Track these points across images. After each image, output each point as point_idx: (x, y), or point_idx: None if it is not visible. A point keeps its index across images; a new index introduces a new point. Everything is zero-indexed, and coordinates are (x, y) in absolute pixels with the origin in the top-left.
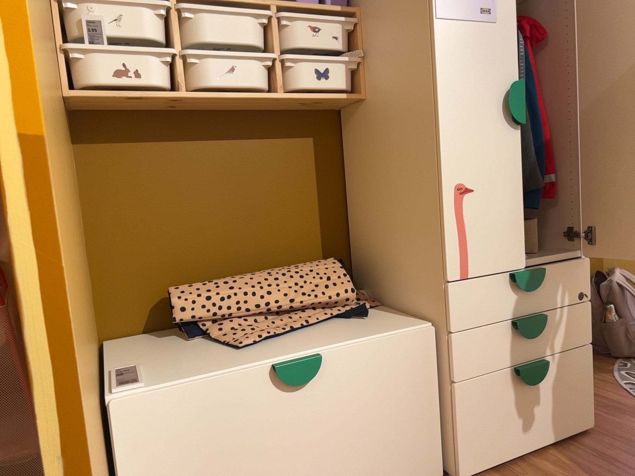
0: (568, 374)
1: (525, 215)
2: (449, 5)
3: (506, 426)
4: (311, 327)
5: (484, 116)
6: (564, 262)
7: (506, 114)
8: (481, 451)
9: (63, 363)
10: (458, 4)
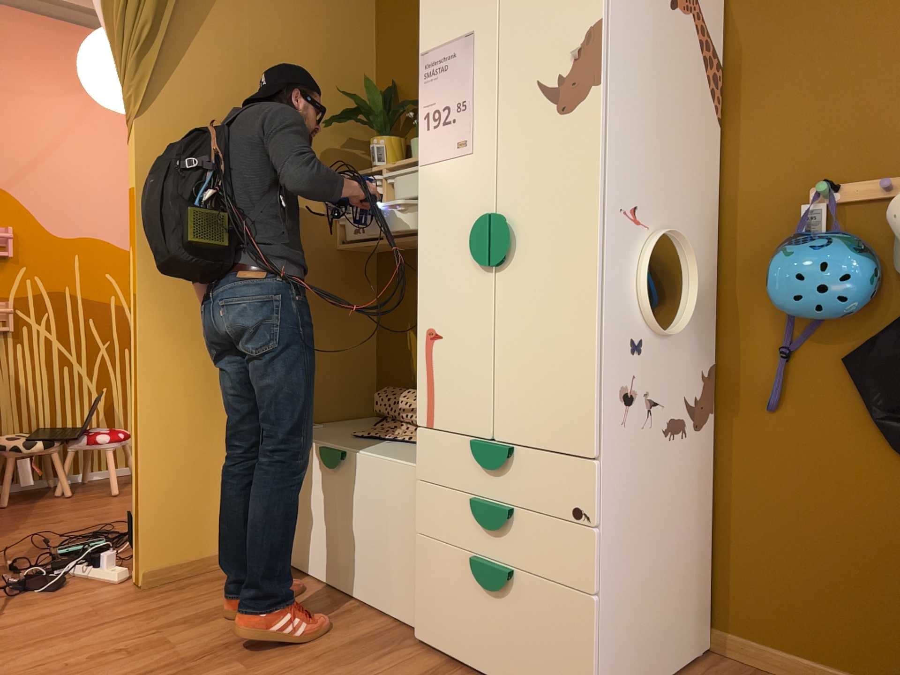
0: (549, 616)
1: (493, 374)
2: (428, 149)
3: (461, 619)
4: (406, 443)
5: (454, 257)
6: (551, 453)
7: (474, 254)
8: (433, 625)
9: (138, 372)
10: (437, 146)
